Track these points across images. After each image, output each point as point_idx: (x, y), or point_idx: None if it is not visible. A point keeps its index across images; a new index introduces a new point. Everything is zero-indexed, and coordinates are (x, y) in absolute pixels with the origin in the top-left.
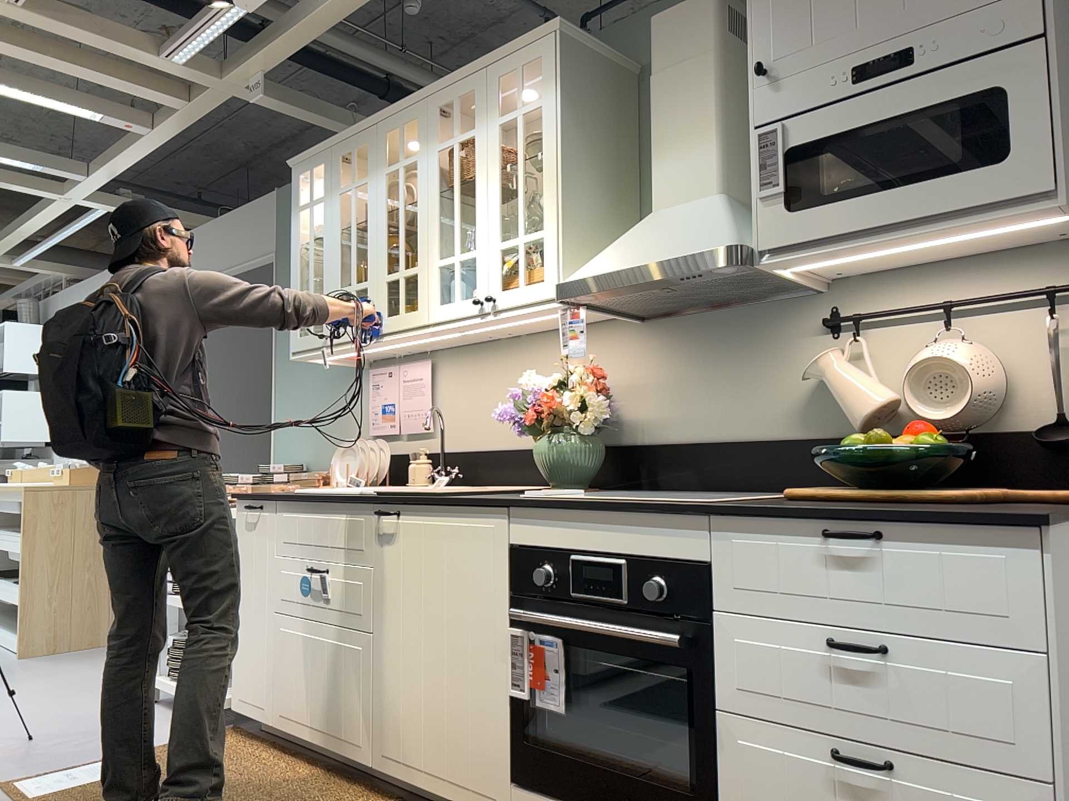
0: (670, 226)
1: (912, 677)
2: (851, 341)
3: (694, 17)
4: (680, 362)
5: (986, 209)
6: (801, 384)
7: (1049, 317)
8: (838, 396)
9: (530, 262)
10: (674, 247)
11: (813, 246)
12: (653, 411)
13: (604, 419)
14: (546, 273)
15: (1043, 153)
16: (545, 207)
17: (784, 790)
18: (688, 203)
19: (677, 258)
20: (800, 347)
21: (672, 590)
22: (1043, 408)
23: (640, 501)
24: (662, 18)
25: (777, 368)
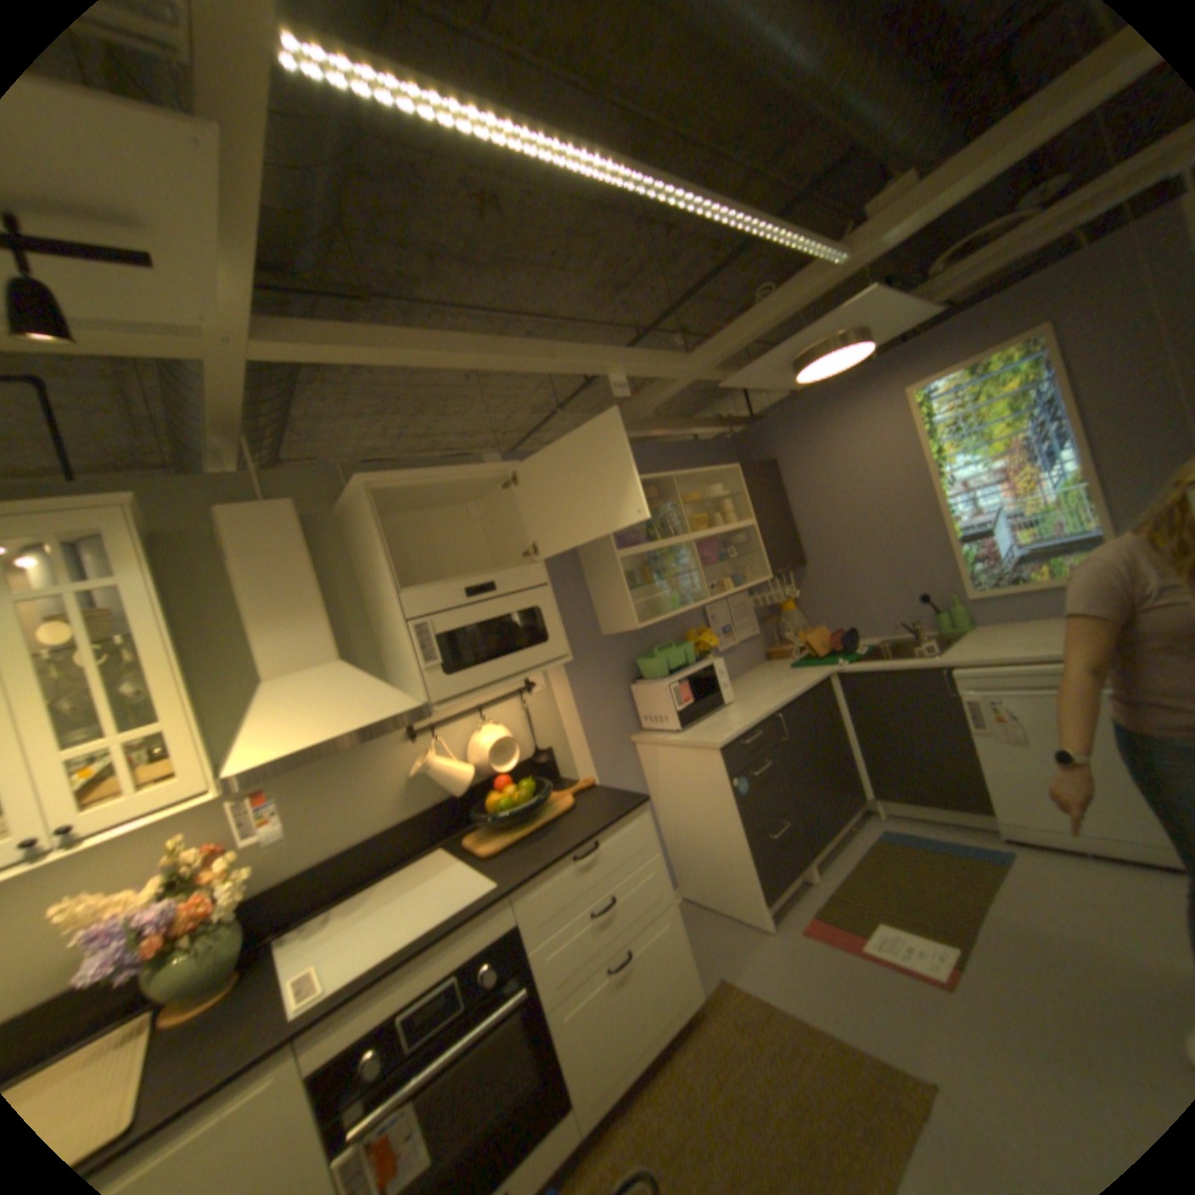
0: (320, 696)
1: (624, 906)
2: (424, 743)
3: (274, 516)
4: (278, 805)
5: (543, 666)
6: (397, 782)
7: (519, 704)
8: (440, 782)
9: (130, 766)
10: (357, 715)
11: (463, 696)
12: (254, 862)
13: (229, 896)
14: (174, 771)
15: (561, 639)
16: (155, 699)
17: (590, 1025)
18: (308, 670)
19: (376, 725)
20: (390, 758)
21: (493, 970)
22: (525, 748)
23: (434, 927)
24: (234, 509)
25: (375, 778)
